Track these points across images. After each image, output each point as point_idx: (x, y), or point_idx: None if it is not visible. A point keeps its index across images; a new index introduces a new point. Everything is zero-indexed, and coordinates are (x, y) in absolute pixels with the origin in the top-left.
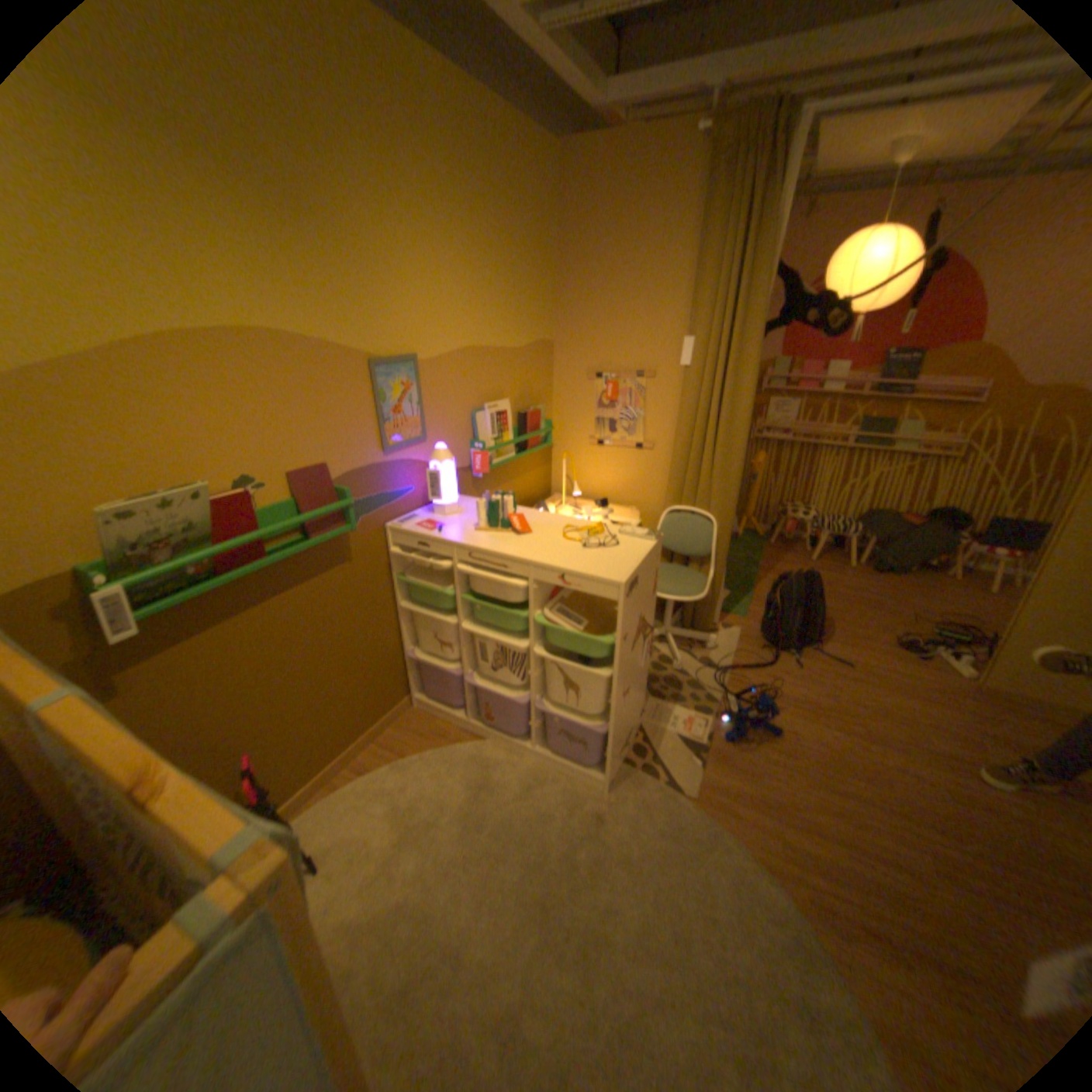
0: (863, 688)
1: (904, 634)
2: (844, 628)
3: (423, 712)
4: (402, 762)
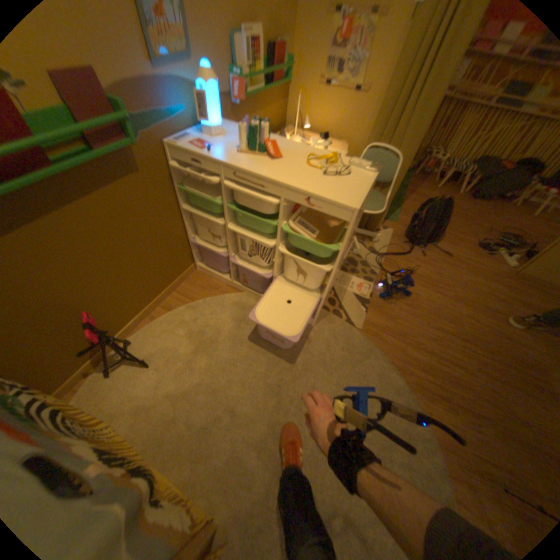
0: (456, 270)
1: (482, 238)
2: (450, 233)
3: (204, 273)
4: (193, 303)
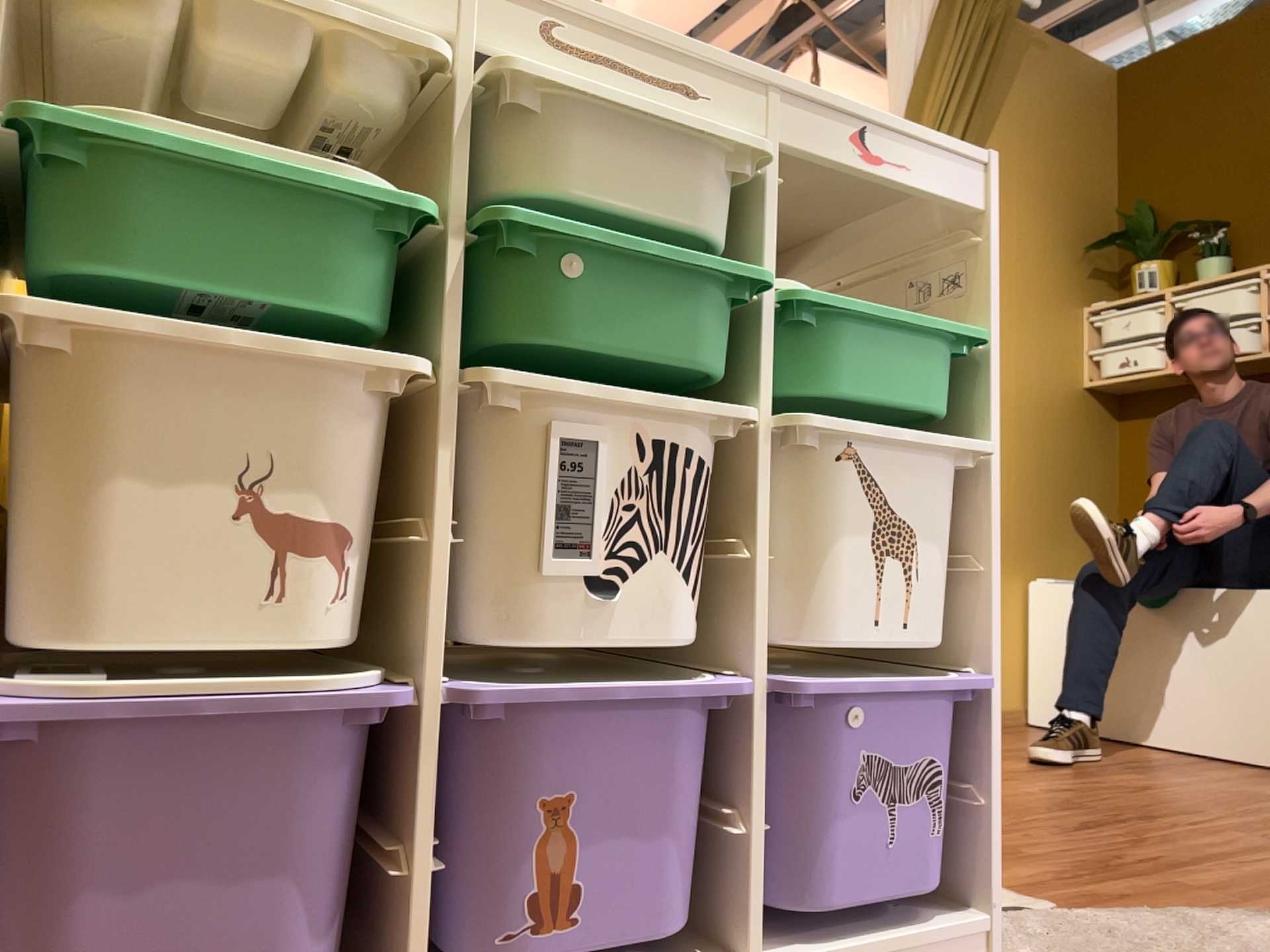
0: None
1: None
2: None
3: None
4: None
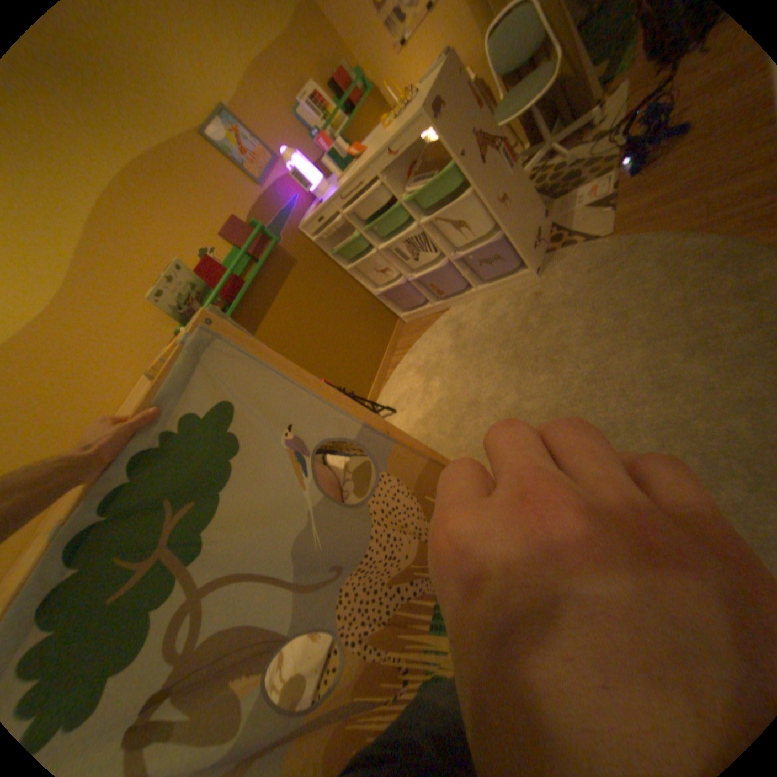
0: None
1: None
2: None
3: (412, 320)
4: (413, 347)
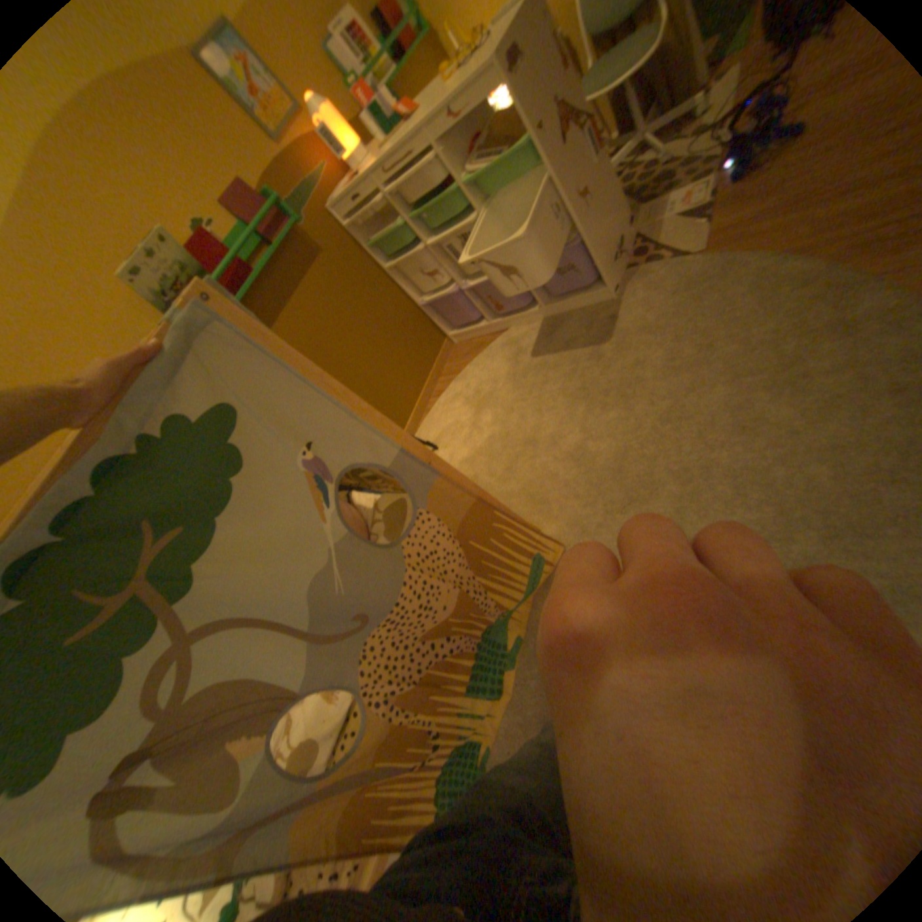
0: None
1: None
2: None
3: (462, 341)
4: (461, 373)
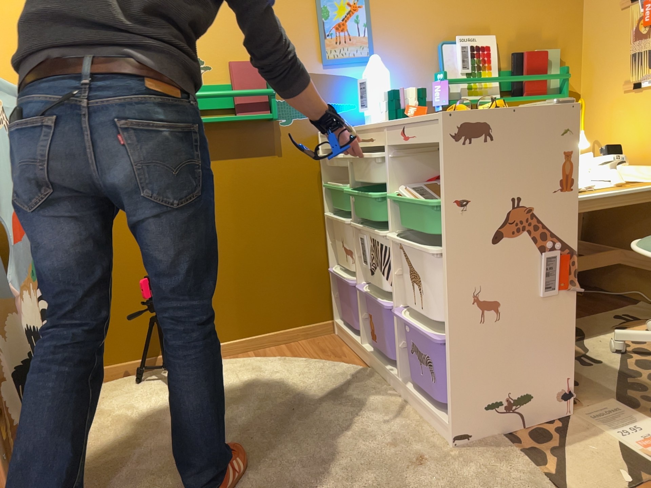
0: None
1: None
2: None
3: (339, 337)
4: (291, 358)
